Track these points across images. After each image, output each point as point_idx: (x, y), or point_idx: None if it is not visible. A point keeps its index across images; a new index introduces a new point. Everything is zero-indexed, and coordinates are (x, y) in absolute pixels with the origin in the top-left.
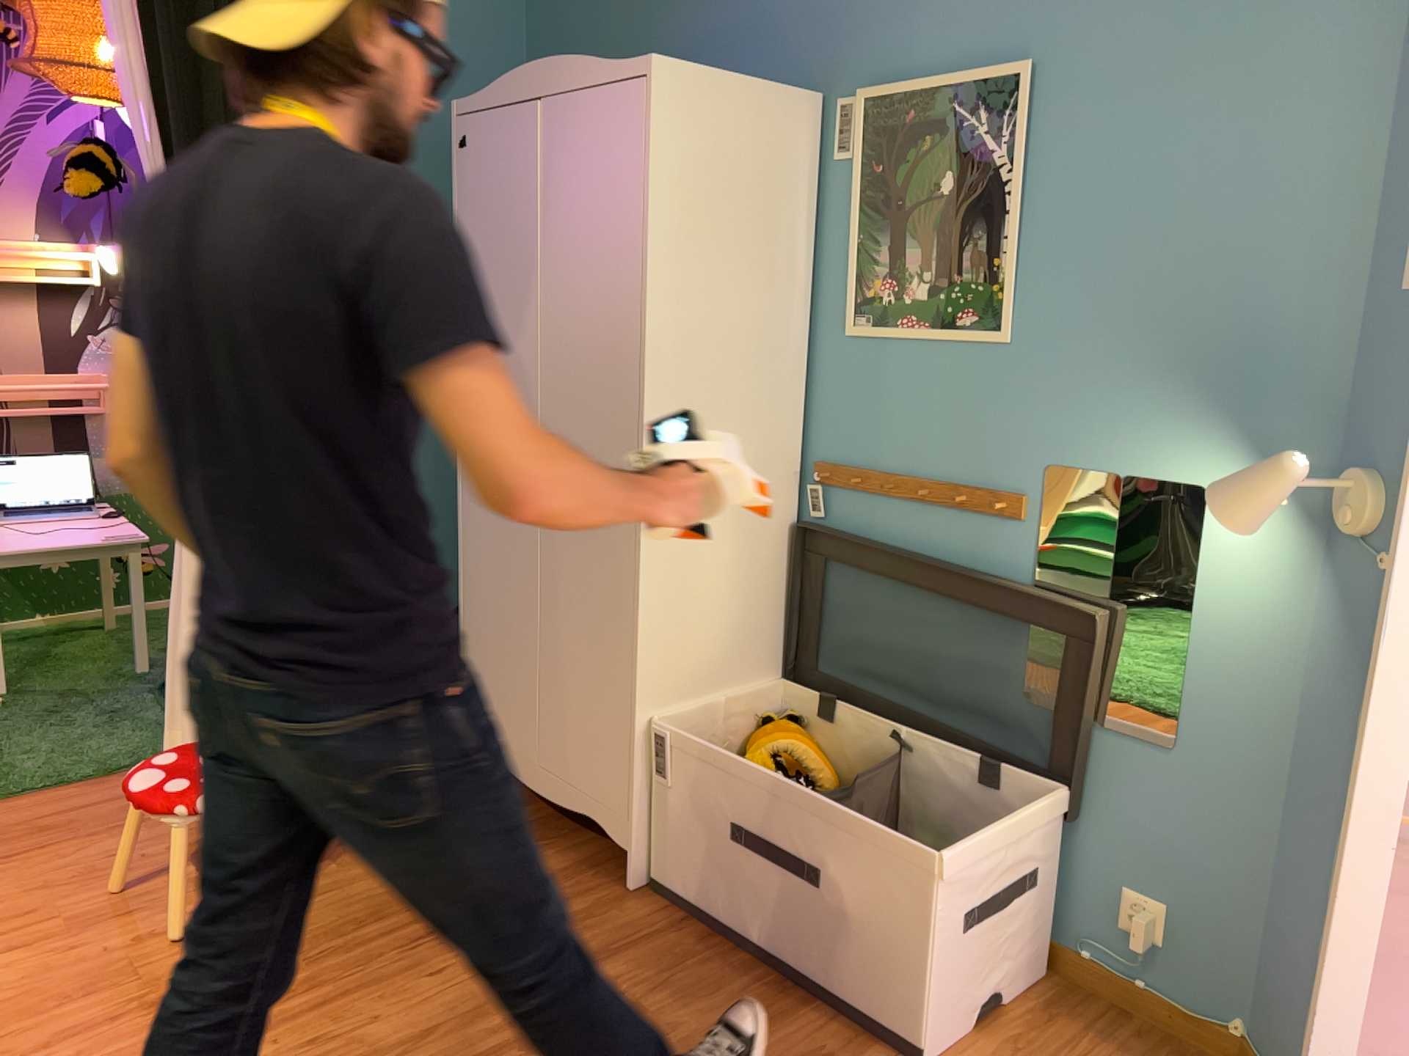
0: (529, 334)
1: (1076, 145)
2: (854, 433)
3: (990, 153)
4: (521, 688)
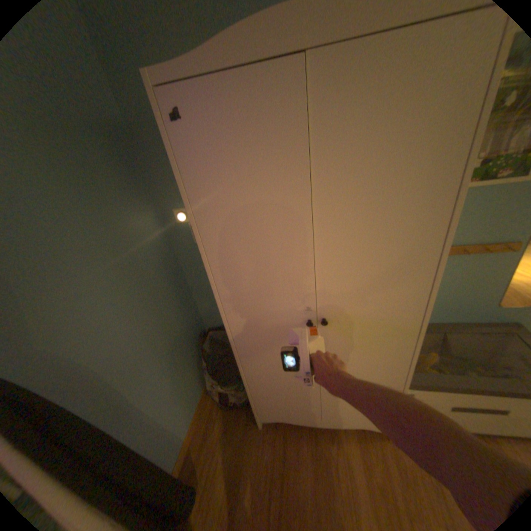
0: (303, 257)
1: None
2: None
3: None
4: (307, 402)
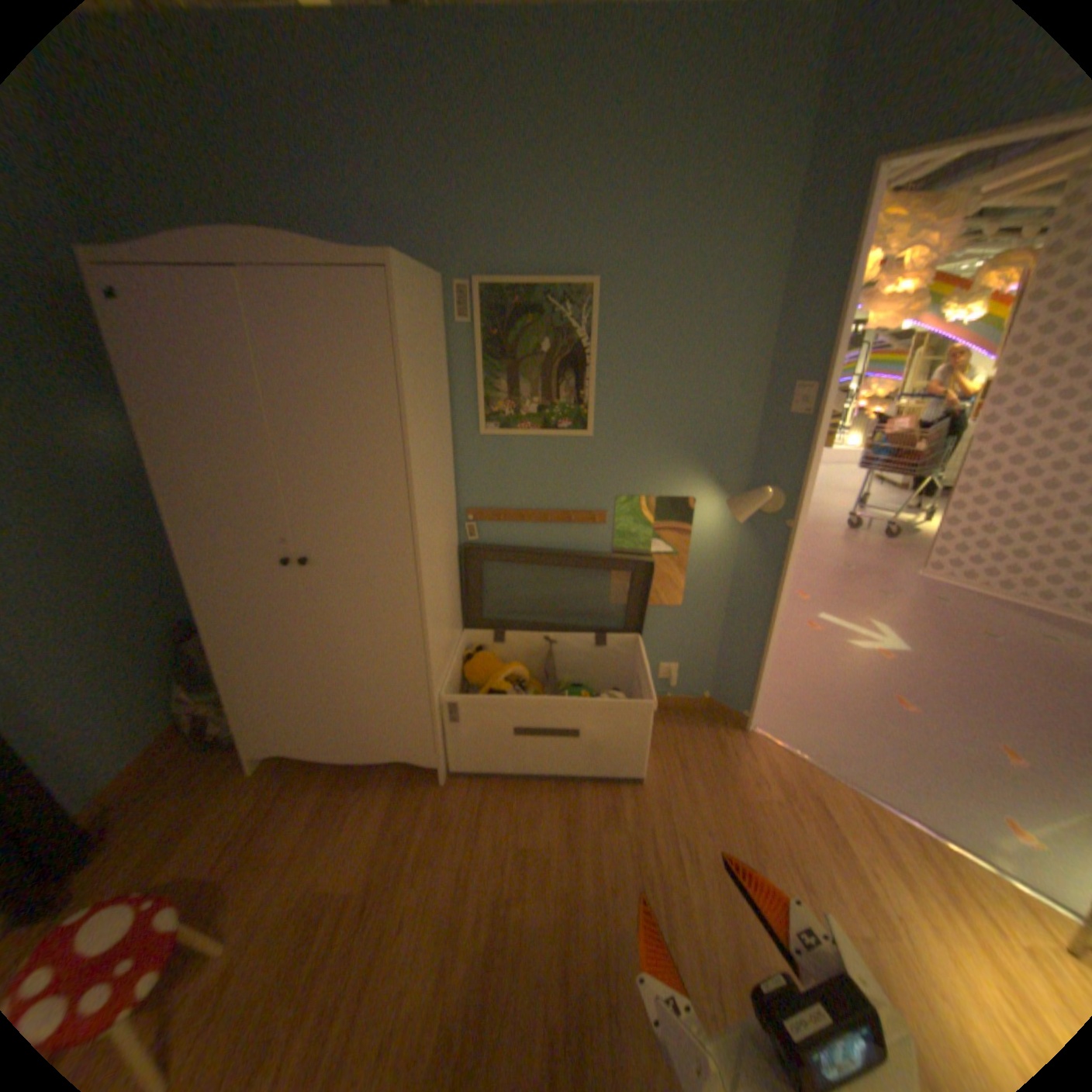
0: (267, 471)
1: (626, 329)
2: (492, 490)
3: (575, 329)
4: (312, 709)
